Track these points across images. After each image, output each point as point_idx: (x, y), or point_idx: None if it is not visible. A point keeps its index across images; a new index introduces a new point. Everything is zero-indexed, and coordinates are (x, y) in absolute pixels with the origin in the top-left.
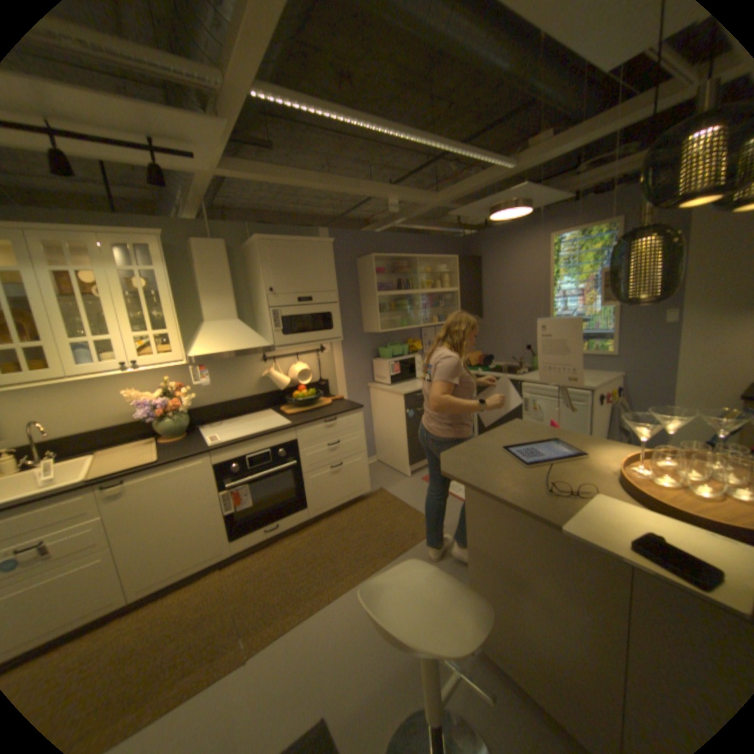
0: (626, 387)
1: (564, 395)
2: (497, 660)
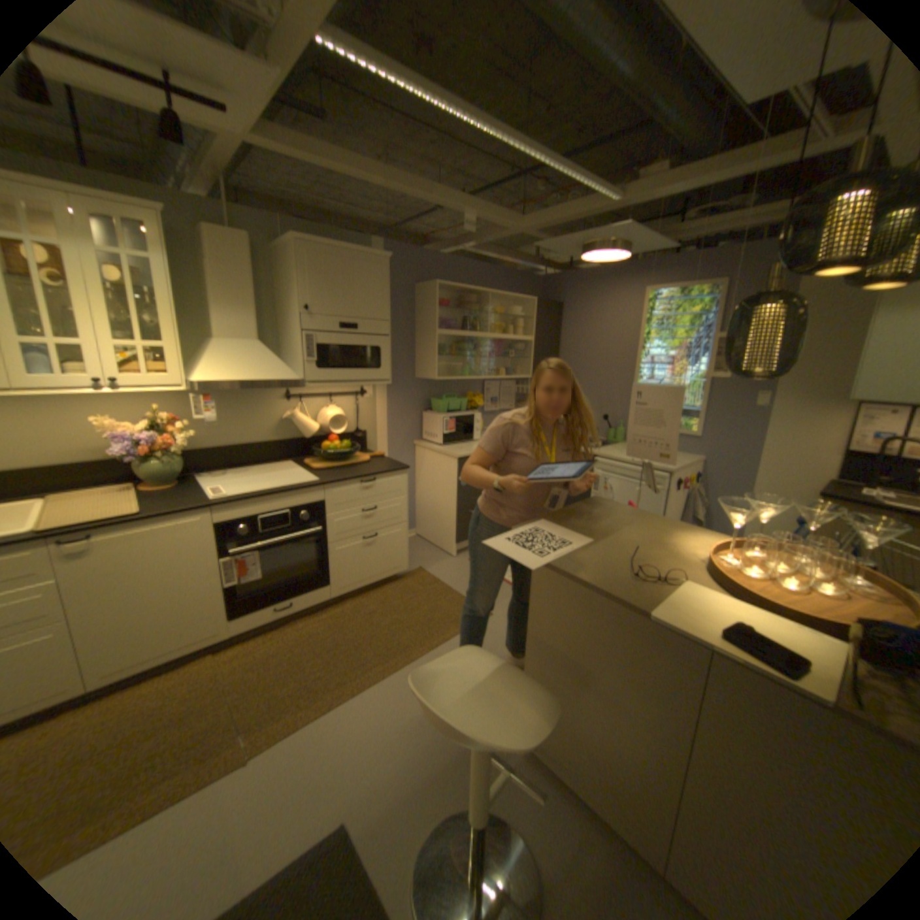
0: (705, 473)
1: (640, 475)
2: (546, 760)
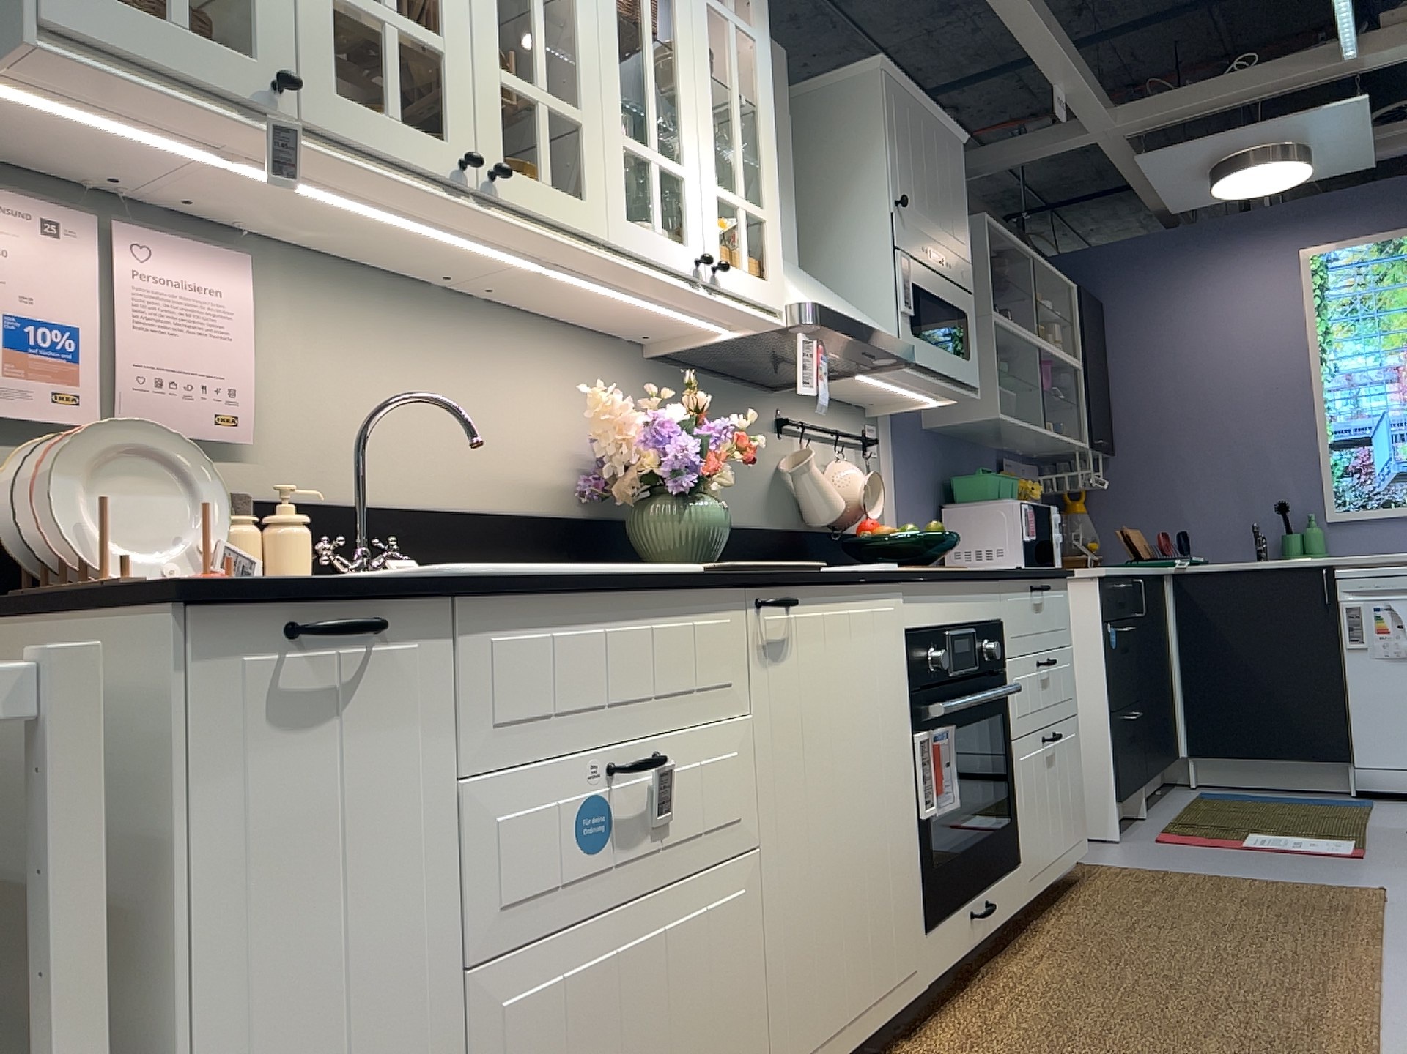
0: None
1: None
2: None
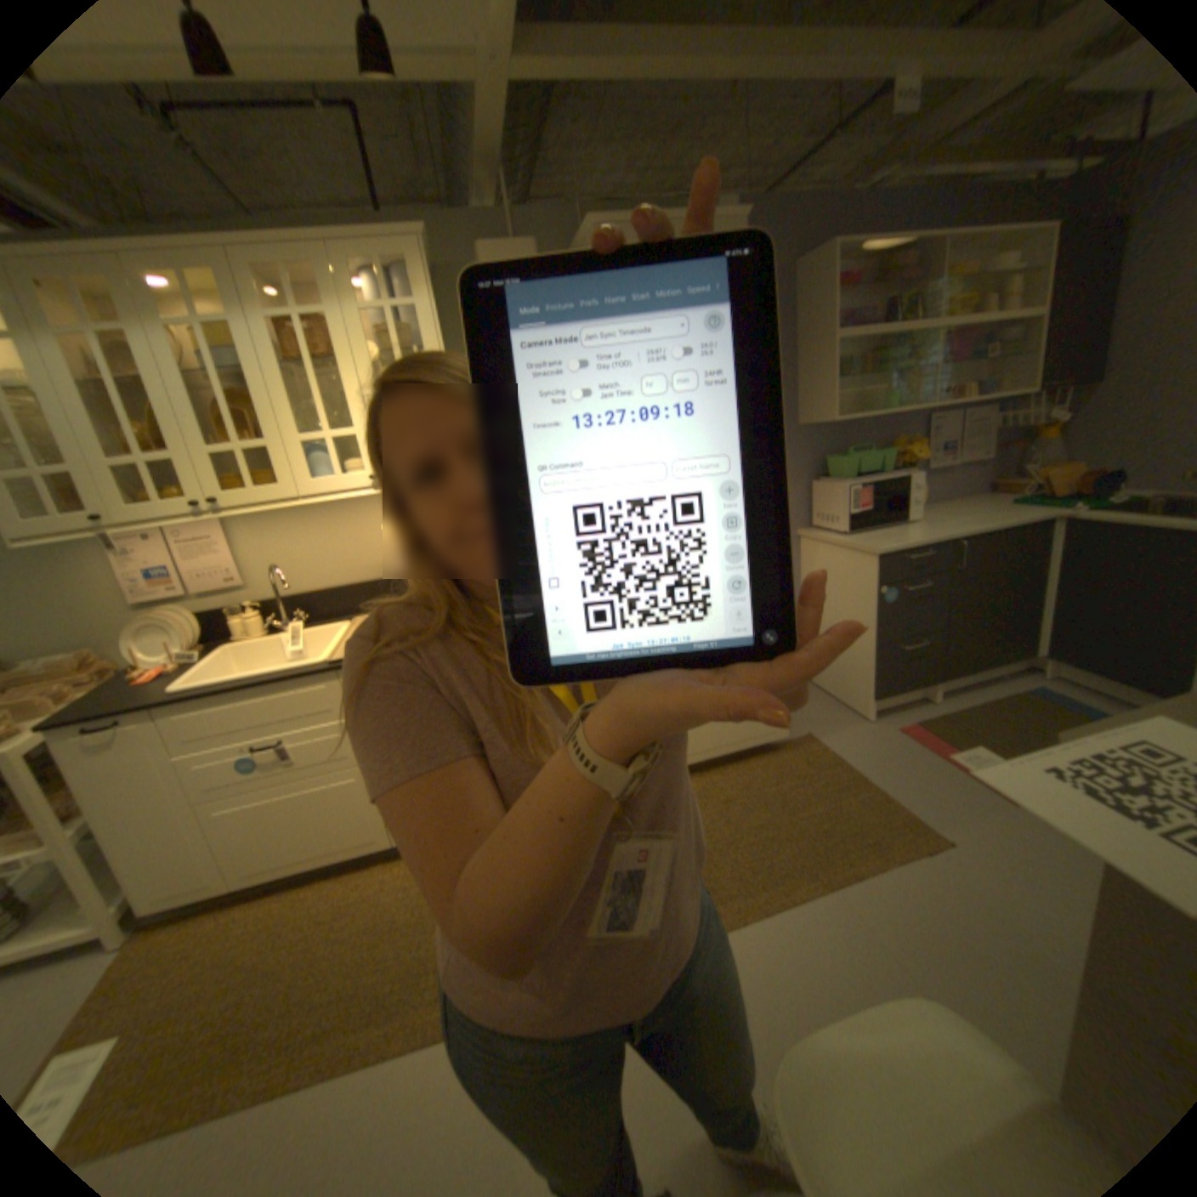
0: None
1: None
2: None
